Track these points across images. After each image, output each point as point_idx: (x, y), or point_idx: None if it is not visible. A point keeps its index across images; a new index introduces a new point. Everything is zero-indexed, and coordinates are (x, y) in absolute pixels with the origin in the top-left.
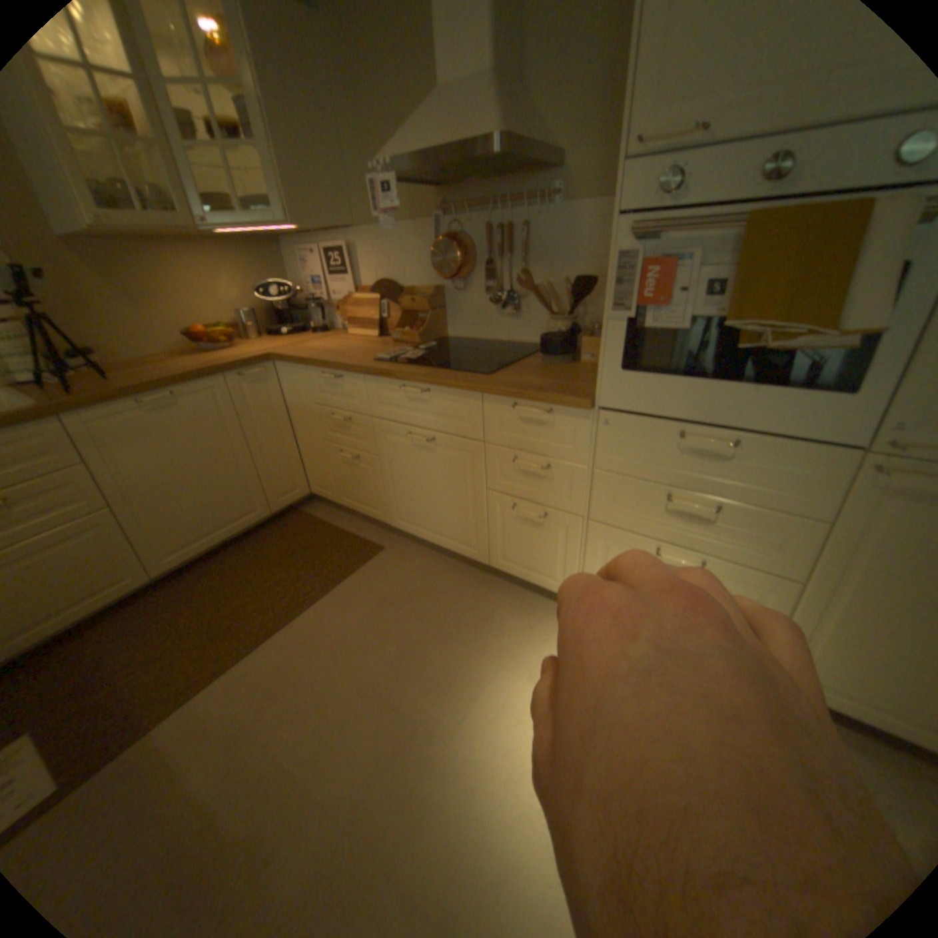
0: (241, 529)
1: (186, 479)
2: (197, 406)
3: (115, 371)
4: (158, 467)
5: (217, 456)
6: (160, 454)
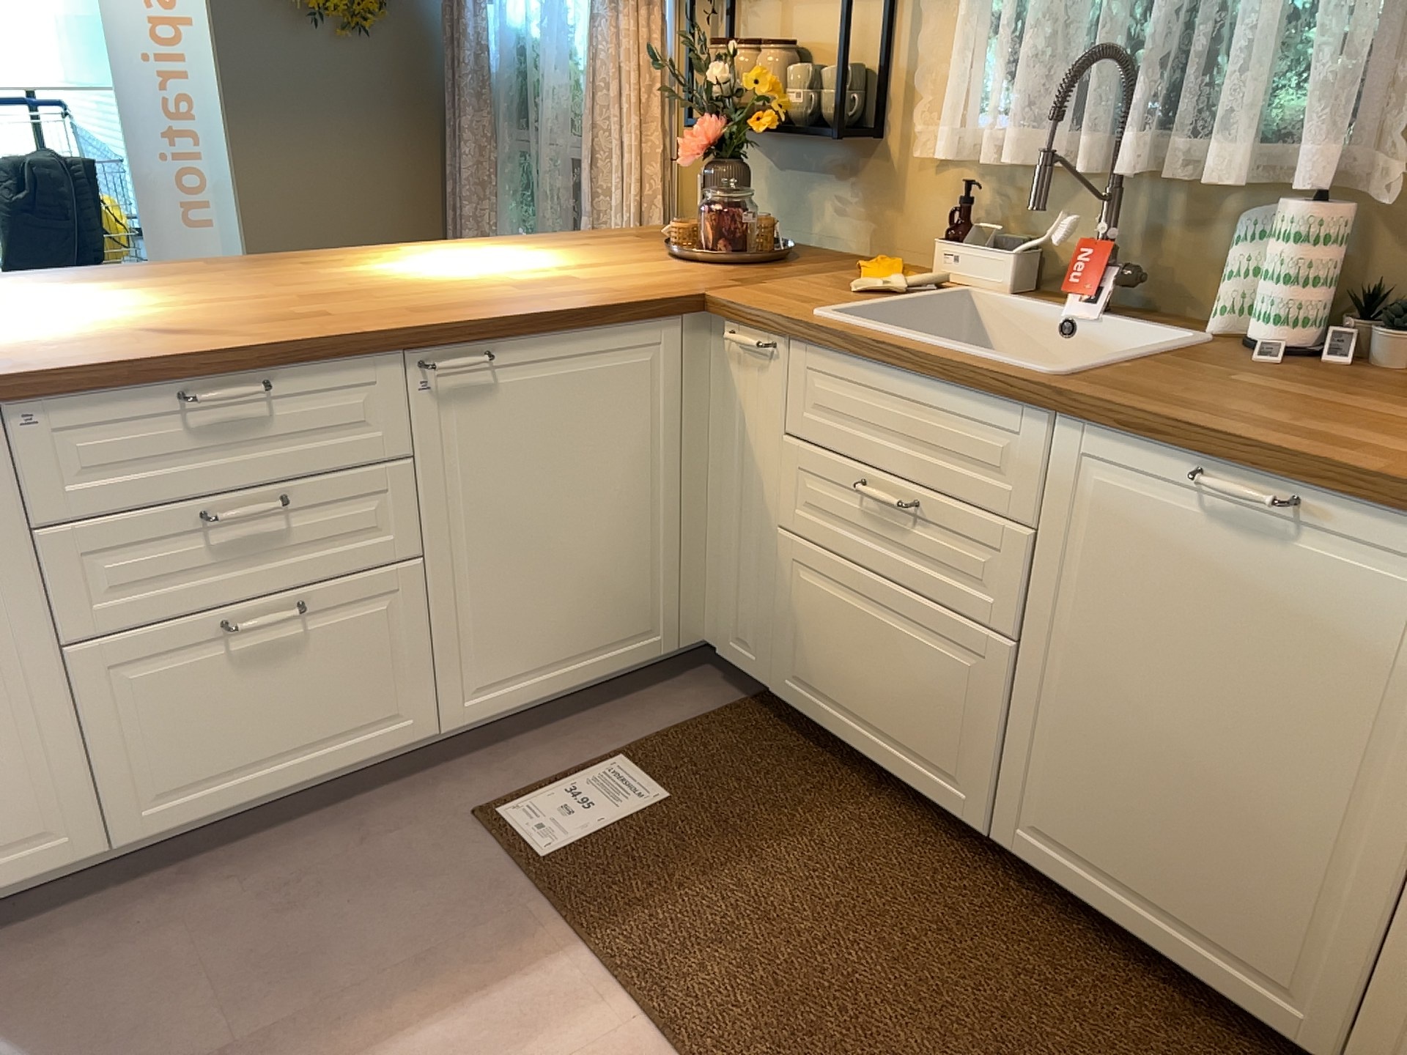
0: (1216, 990)
1: (1177, 736)
2: (1345, 592)
3: (1382, 397)
4: (1143, 654)
5: (1296, 761)
6: (1165, 632)
